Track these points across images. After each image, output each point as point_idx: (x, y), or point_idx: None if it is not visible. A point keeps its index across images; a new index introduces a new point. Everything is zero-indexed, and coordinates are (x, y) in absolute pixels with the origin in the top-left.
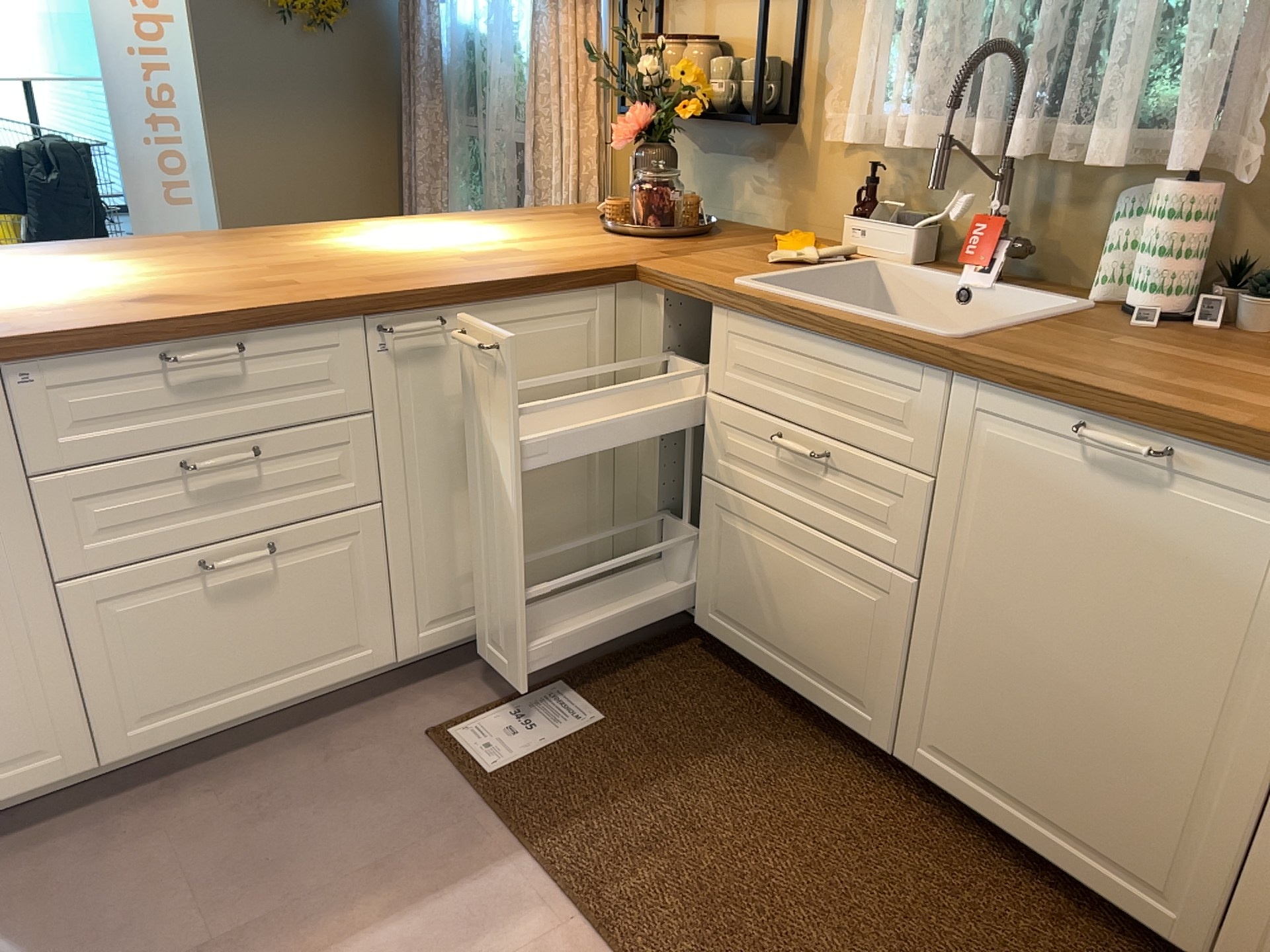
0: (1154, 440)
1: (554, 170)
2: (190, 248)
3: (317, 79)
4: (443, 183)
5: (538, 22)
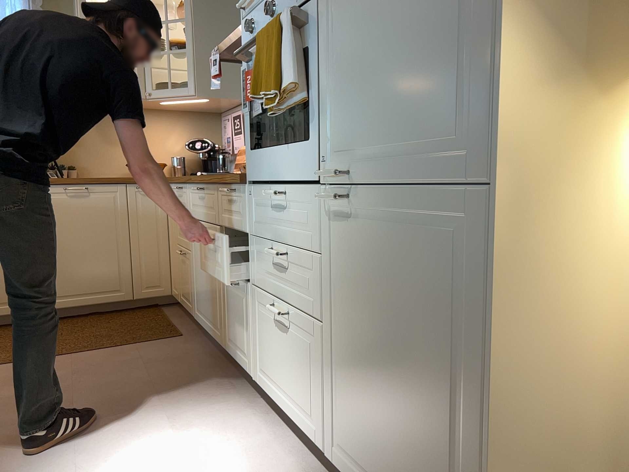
0: (82, 186)
1: None
2: None
3: None
4: None
5: None
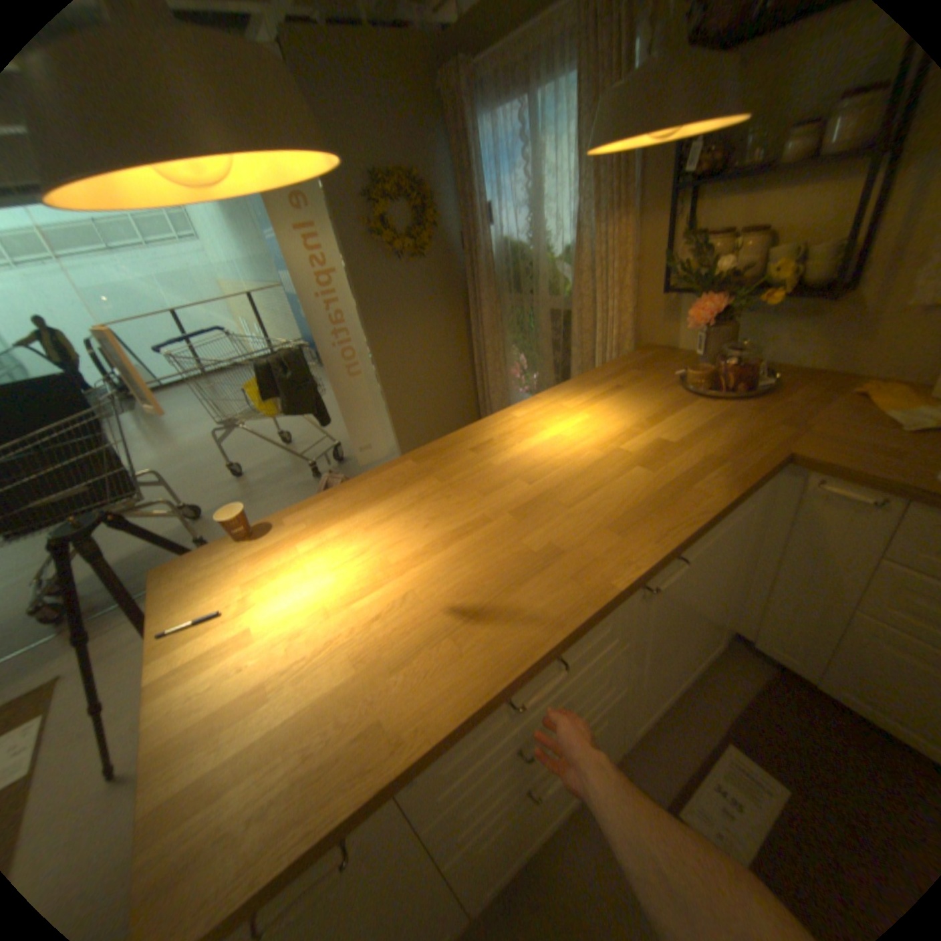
0: None
1: (598, 331)
2: (426, 481)
3: (417, 287)
4: (497, 336)
5: (581, 230)
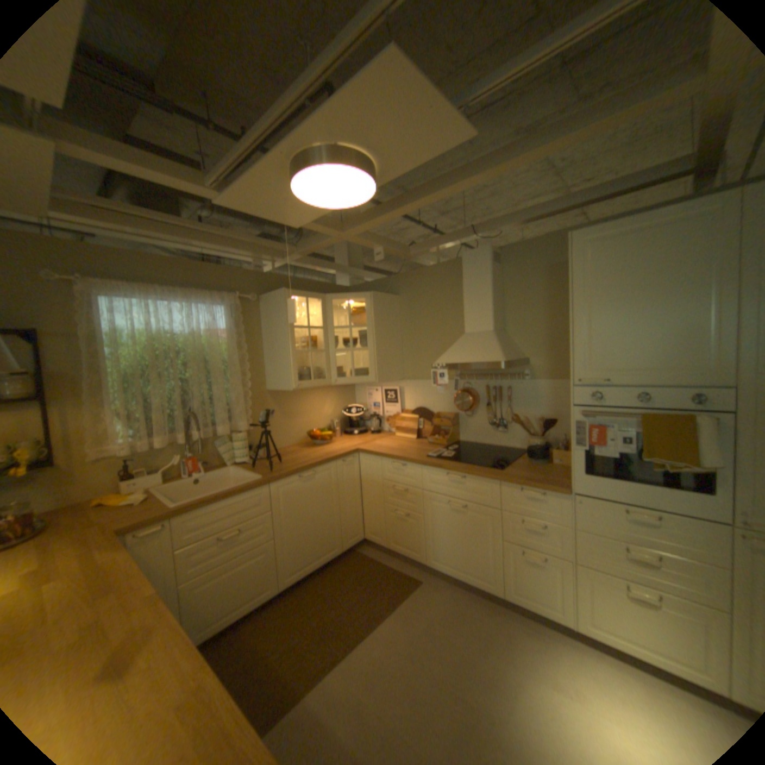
0: (310, 472)
1: None
2: None
3: None
4: None
5: None
